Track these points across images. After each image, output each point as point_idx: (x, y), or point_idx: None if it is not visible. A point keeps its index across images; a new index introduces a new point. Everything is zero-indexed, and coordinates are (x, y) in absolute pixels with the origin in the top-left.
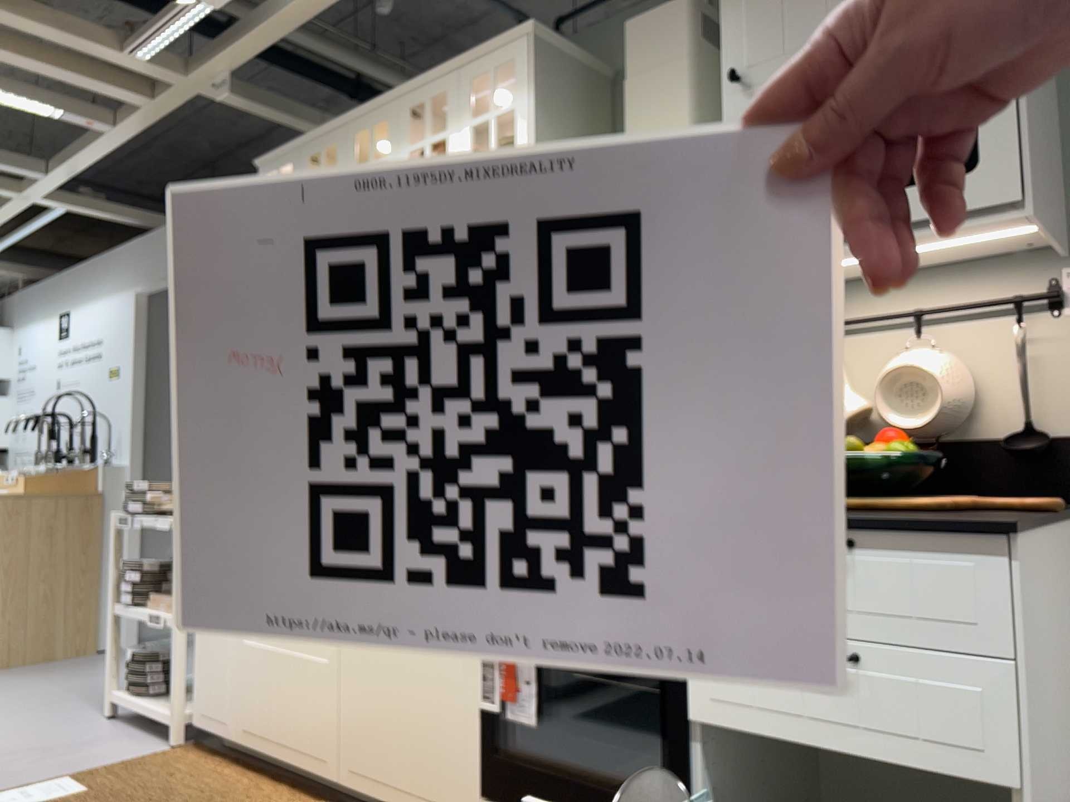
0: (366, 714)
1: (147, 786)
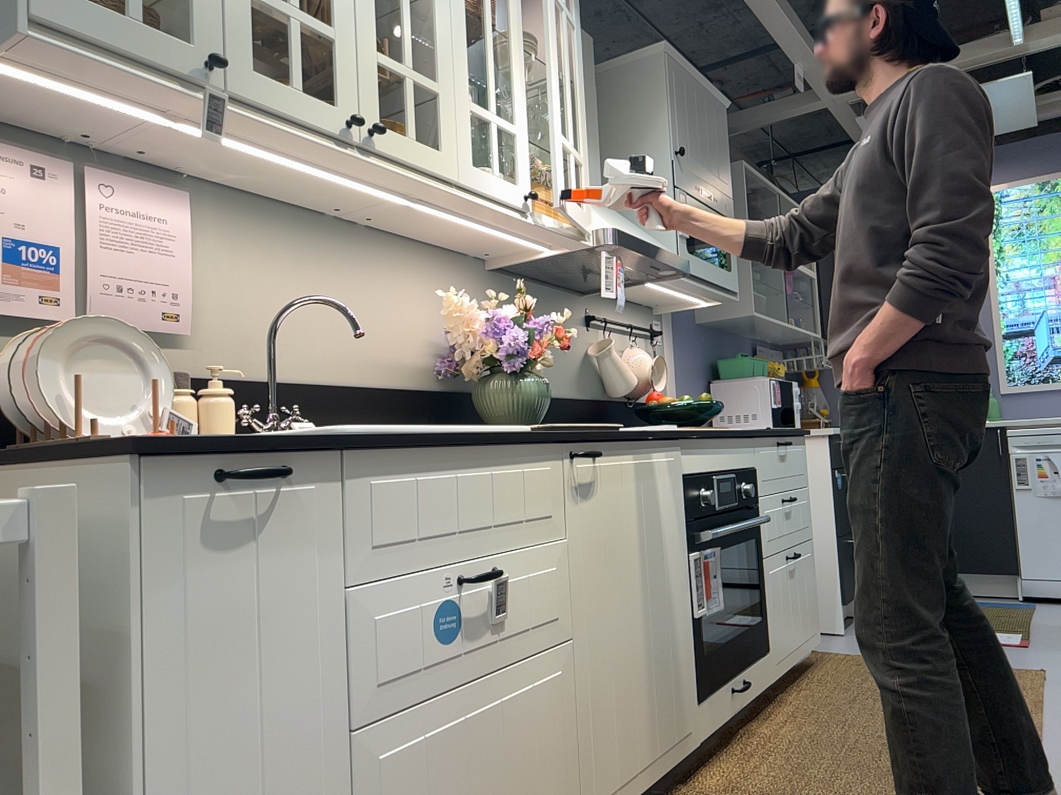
0: (611, 706)
1: None
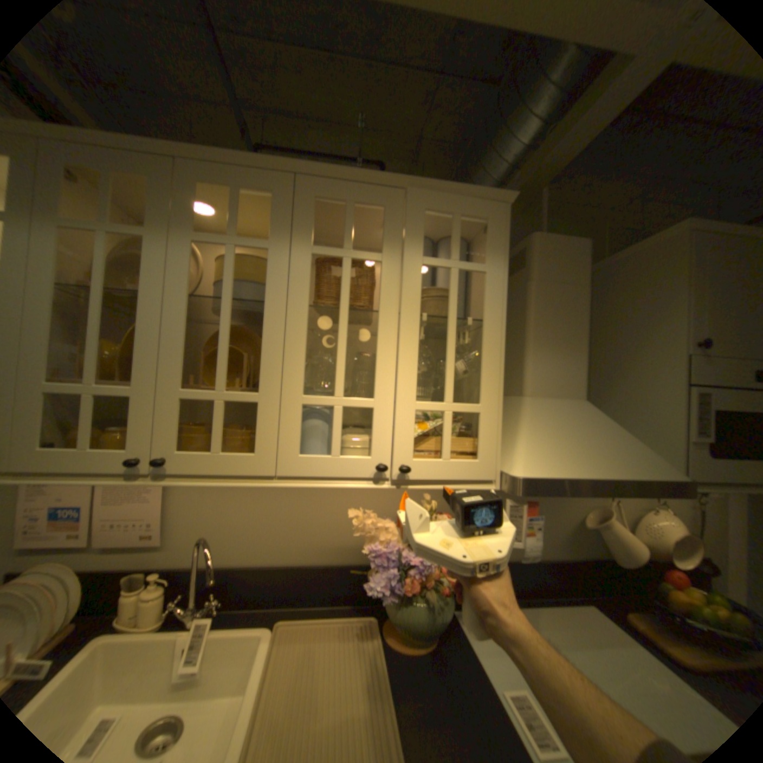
0: None
1: None
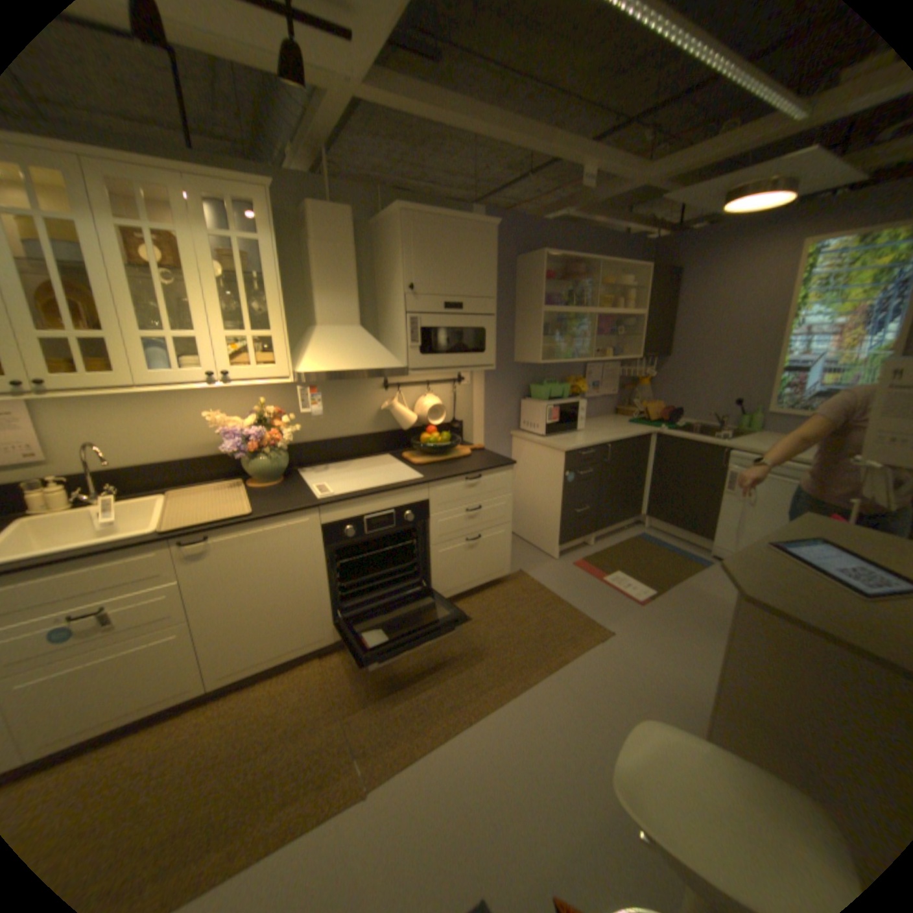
0: (232, 641)
1: None
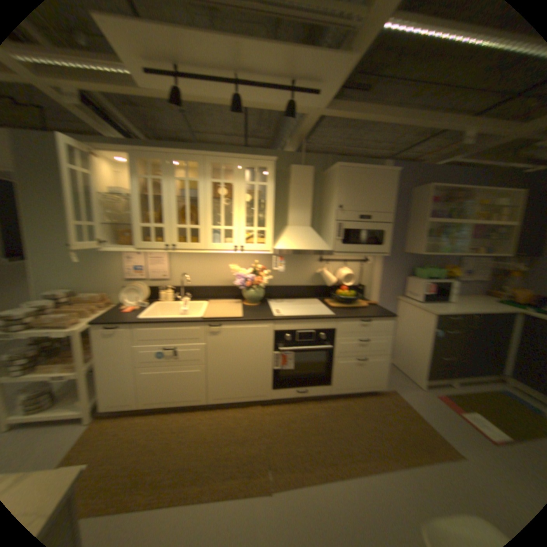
0: (221, 381)
1: (112, 445)
